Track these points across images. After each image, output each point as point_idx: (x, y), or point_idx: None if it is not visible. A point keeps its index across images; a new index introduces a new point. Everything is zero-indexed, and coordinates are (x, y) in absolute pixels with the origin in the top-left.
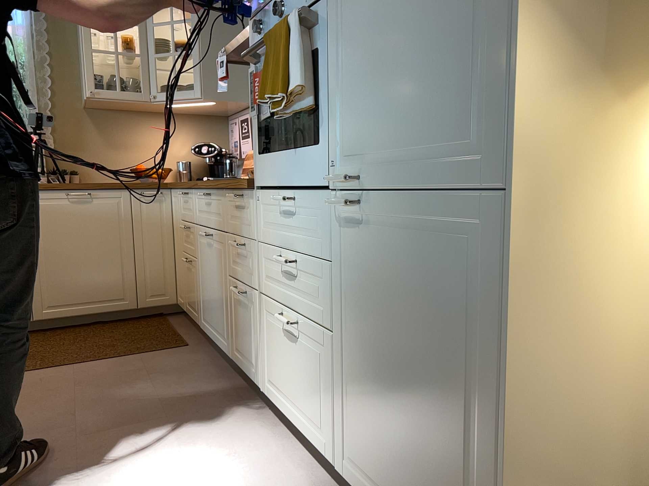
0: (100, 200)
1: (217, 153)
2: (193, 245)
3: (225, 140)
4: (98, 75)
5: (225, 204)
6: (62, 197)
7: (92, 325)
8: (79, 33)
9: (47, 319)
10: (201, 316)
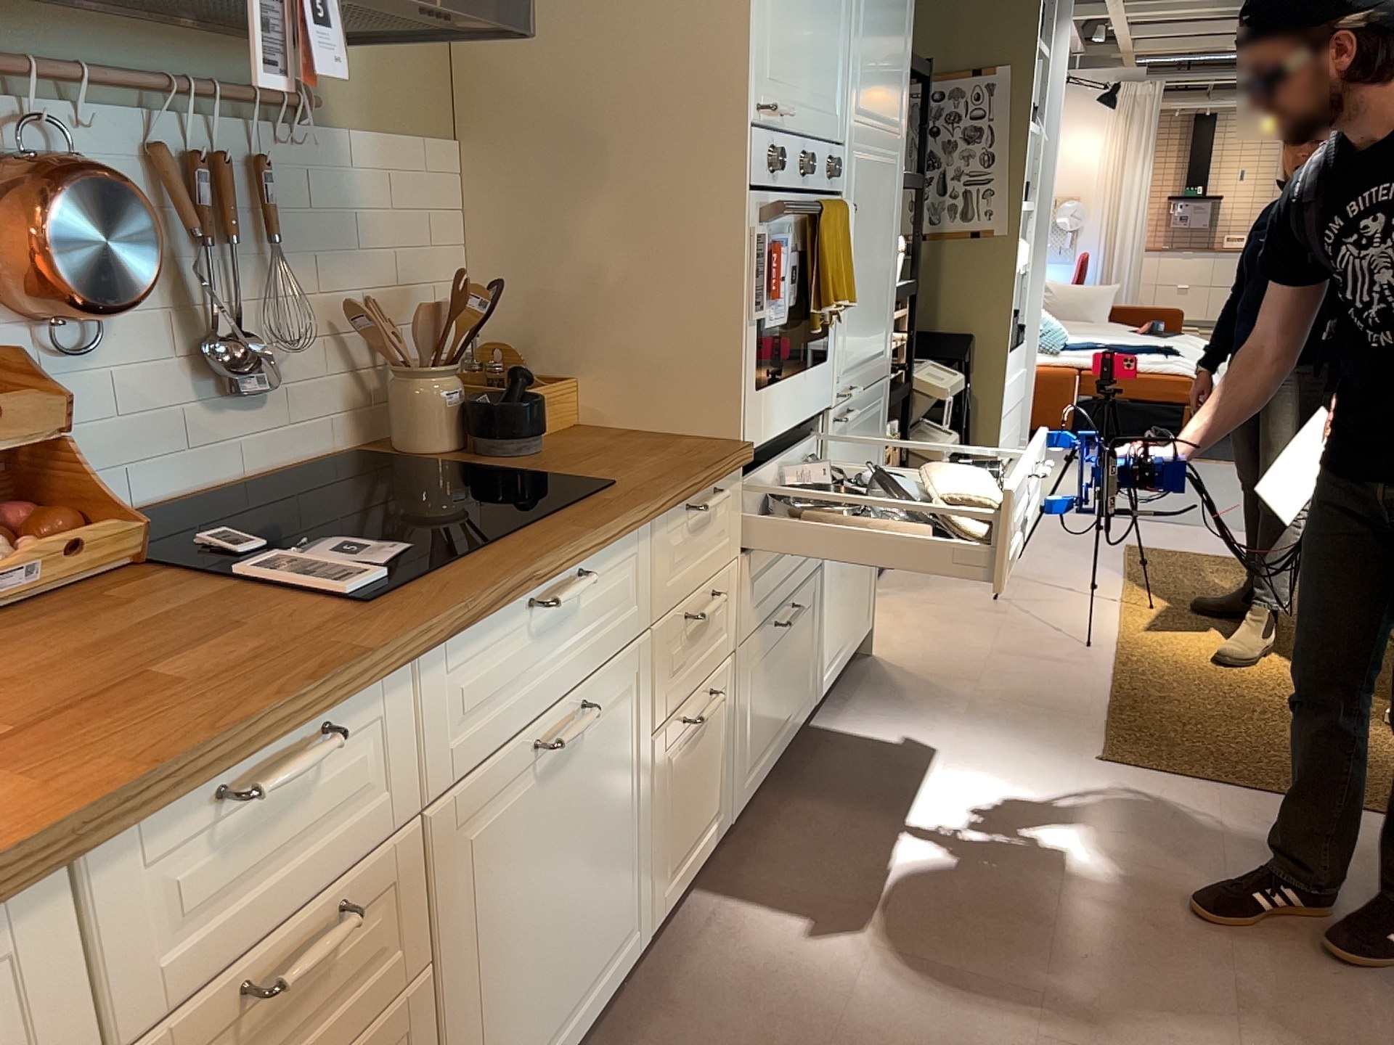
0: None
1: None
2: (380, 955)
3: None
4: None
5: (651, 553)
6: None
7: None
8: None
9: None
10: None
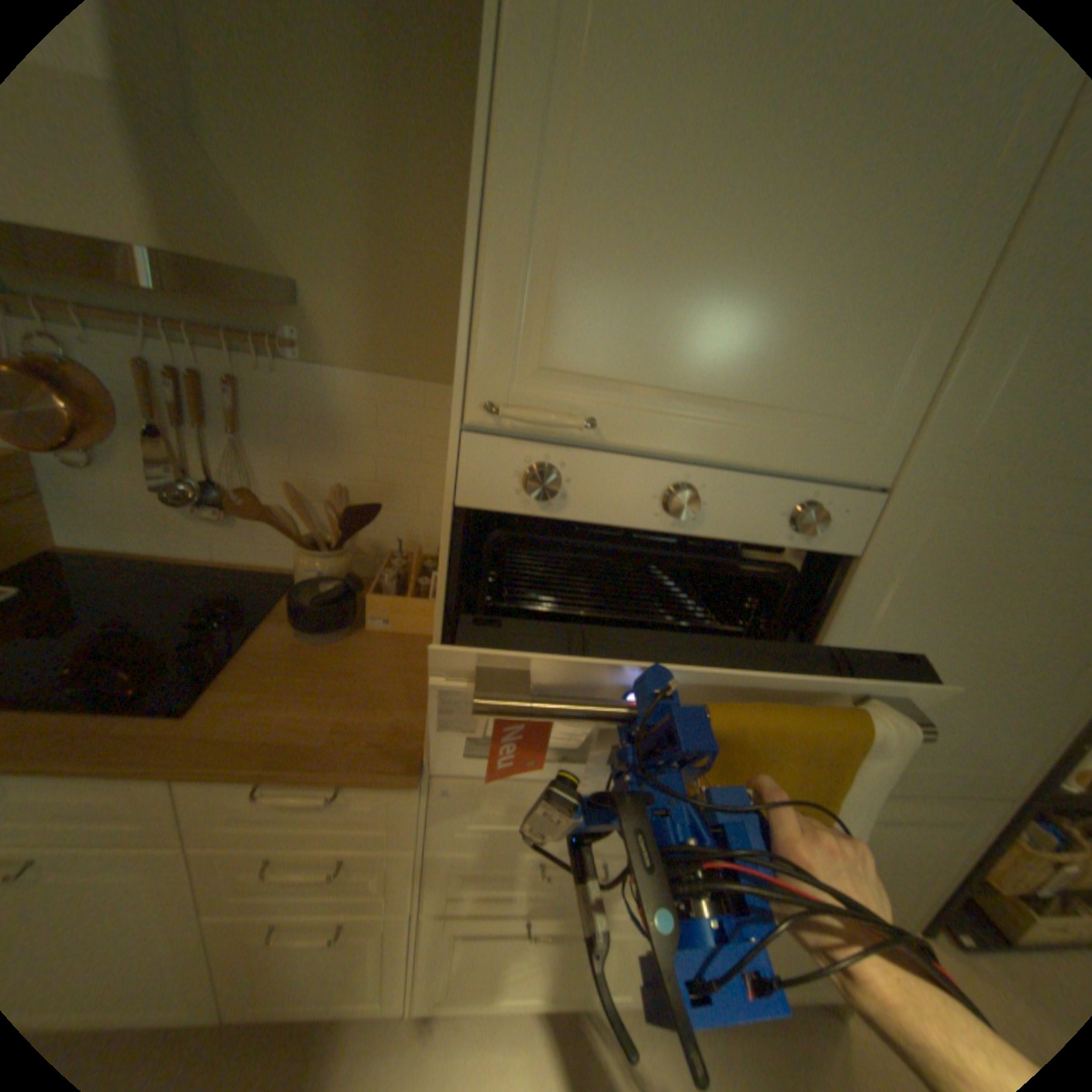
0: None
1: None
2: None
3: None
4: None
5: (170, 800)
6: None
7: None
8: None
9: None
10: None
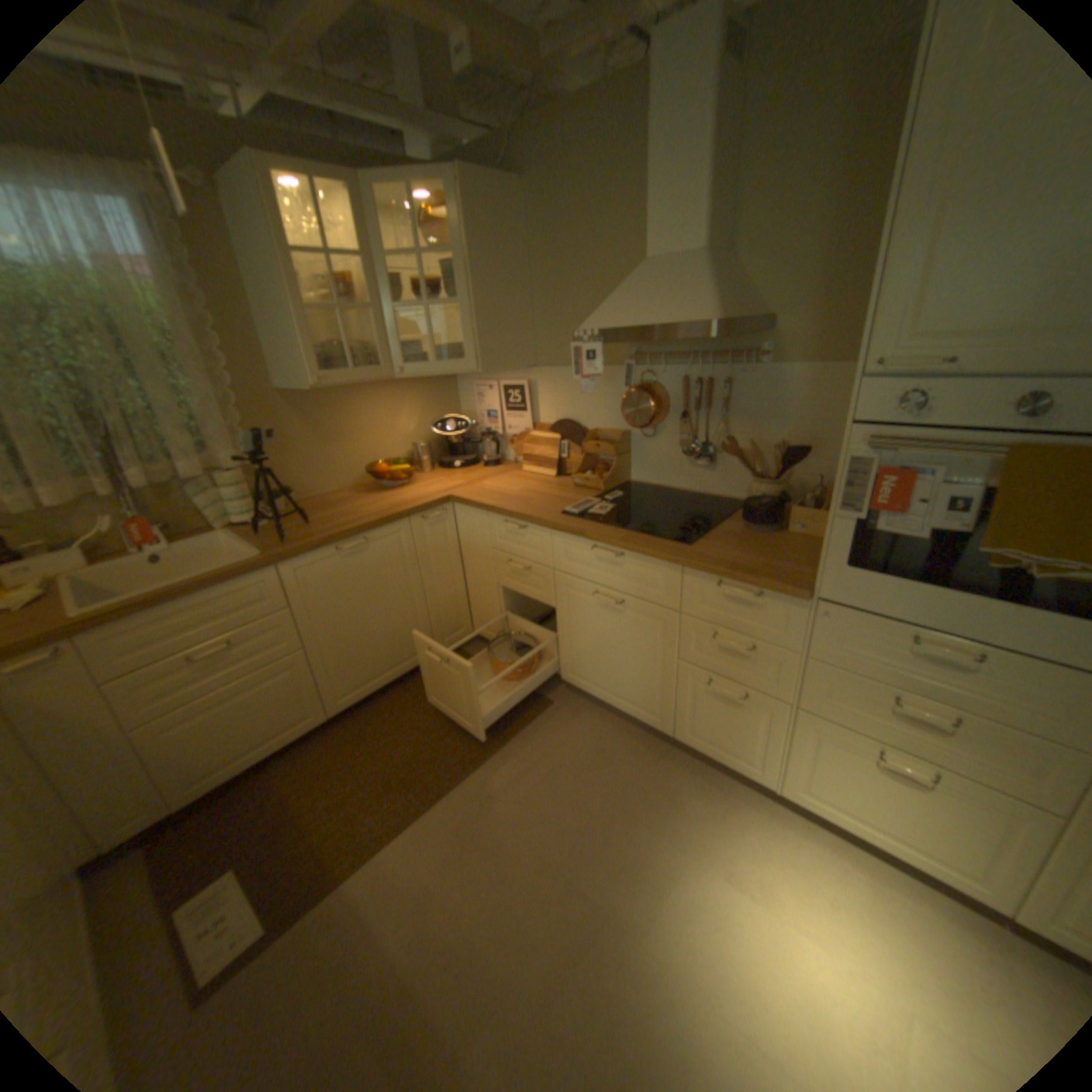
0: (377, 543)
1: (465, 429)
2: (540, 590)
3: (454, 403)
4: (313, 347)
5: (681, 581)
6: (330, 557)
7: (389, 692)
8: (245, 268)
9: (343, 711)
10: (565, 669)
